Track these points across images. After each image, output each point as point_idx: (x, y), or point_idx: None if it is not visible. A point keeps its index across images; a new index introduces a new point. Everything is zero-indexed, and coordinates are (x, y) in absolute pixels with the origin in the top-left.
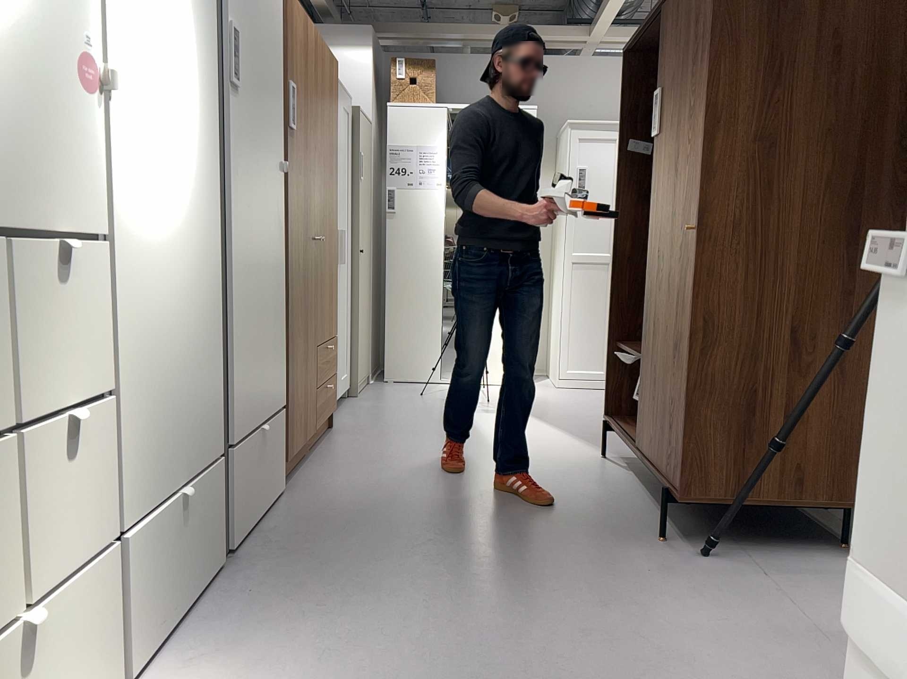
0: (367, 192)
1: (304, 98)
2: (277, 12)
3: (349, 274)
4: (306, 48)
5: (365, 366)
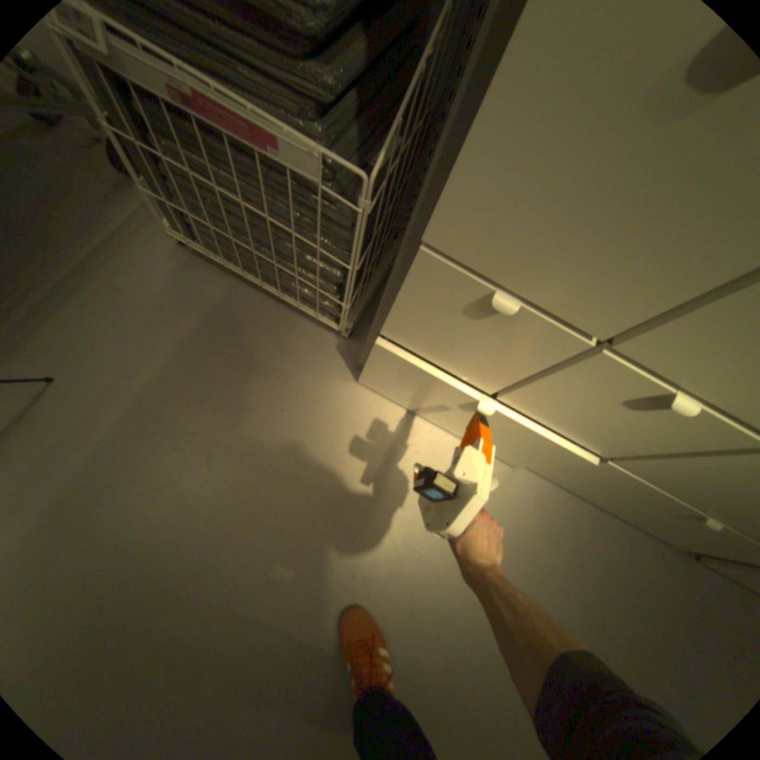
0: None
1: None
2: None
3: None
4: None
5: None
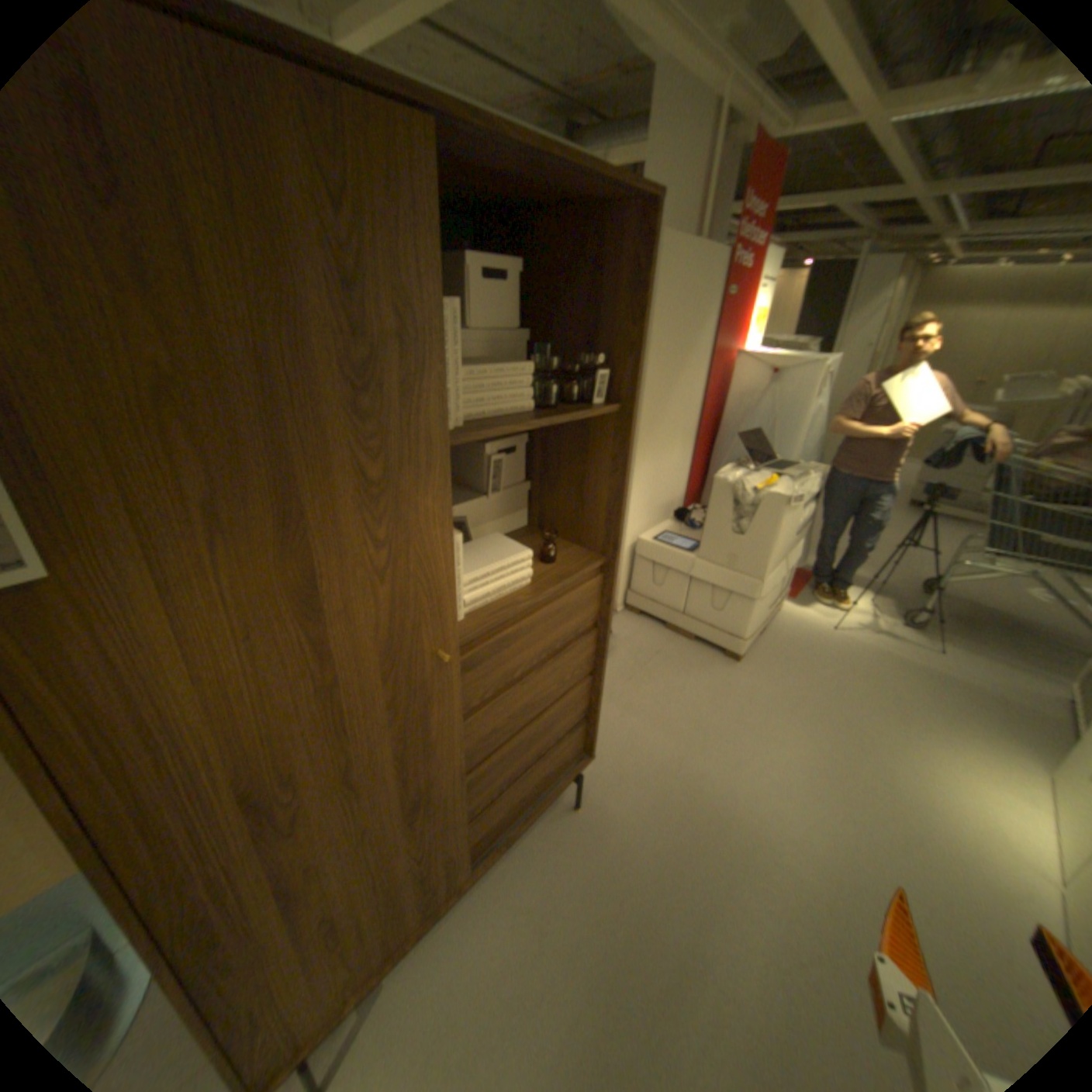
0: None
1: None
2: None
3: None
4: None
5: None
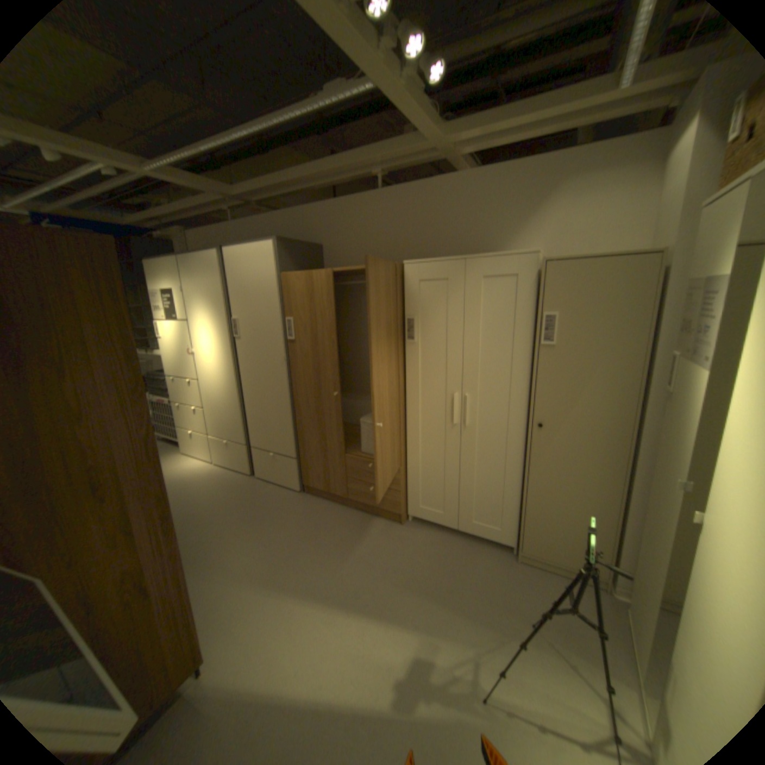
0: (601, 358)
1: (311, 319)
2: (271, 293)
3: (517, 443)
4: (311, 291)
5: (570, 558)
